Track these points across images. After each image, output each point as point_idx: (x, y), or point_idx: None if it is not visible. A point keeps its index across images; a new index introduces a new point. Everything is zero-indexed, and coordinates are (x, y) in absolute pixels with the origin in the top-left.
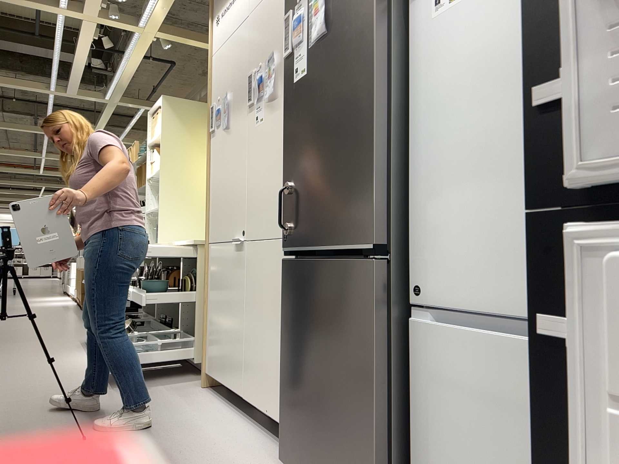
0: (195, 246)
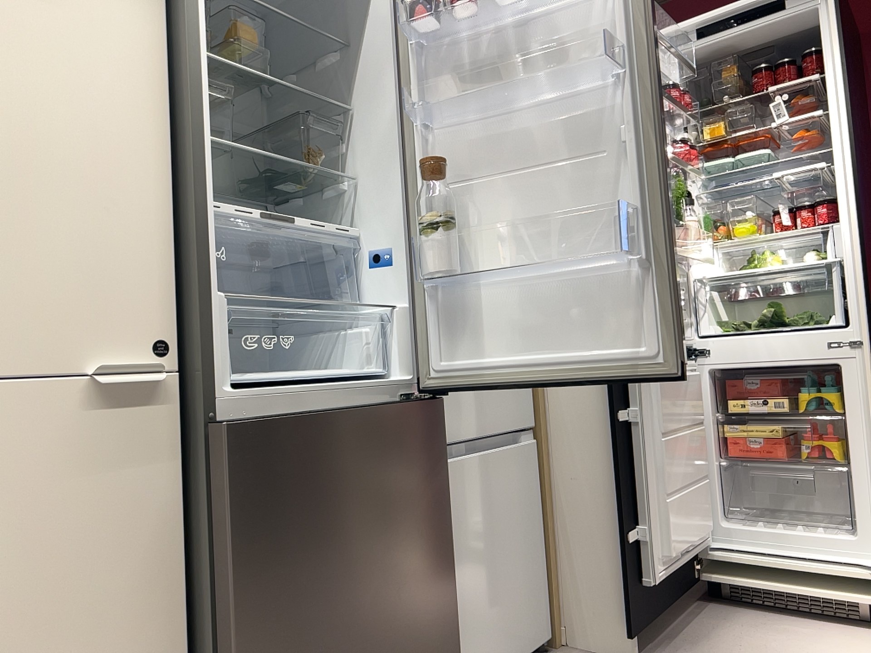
0: None
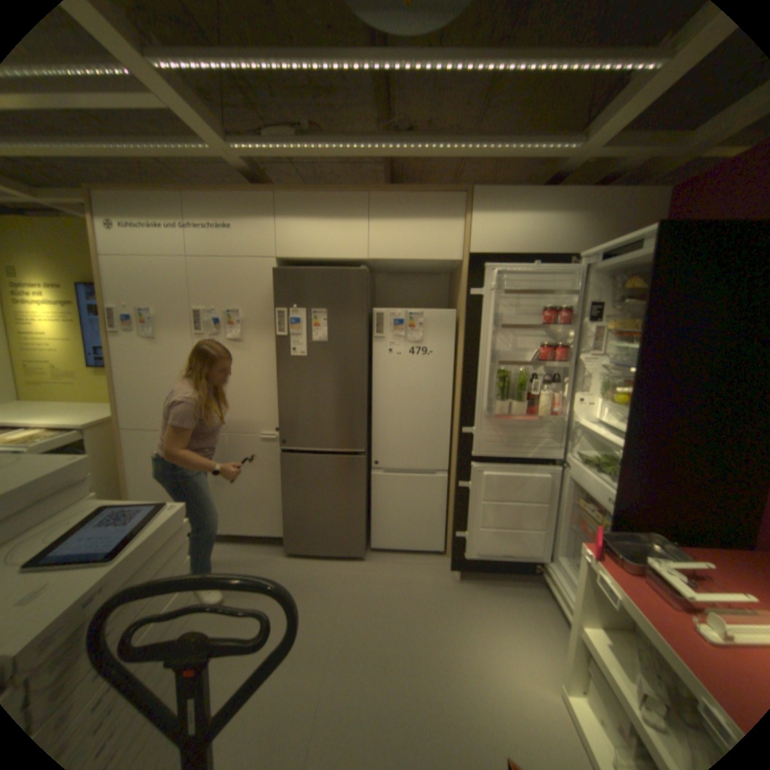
0: (75, 428)
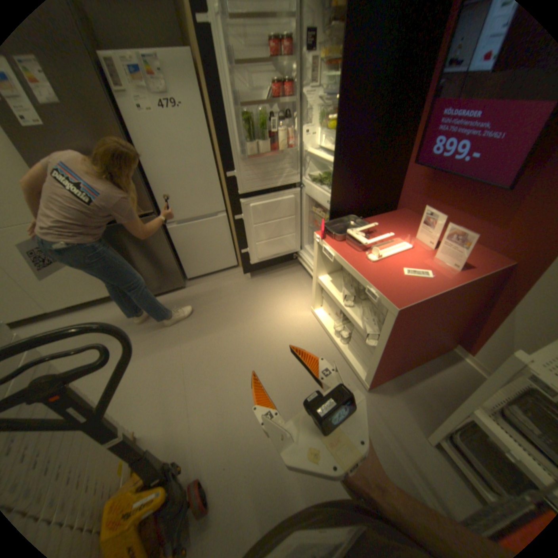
0: None
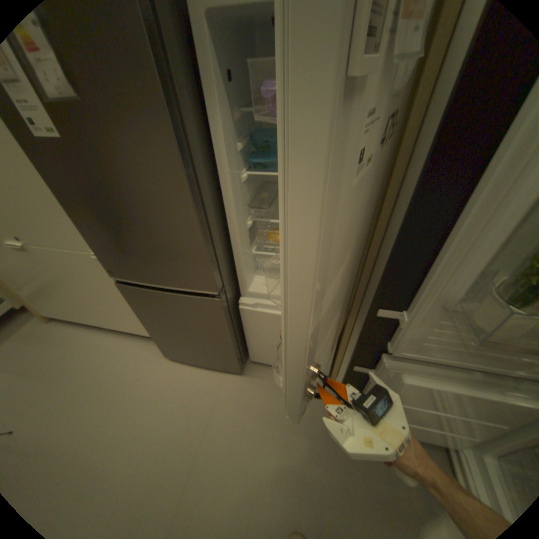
0: None
